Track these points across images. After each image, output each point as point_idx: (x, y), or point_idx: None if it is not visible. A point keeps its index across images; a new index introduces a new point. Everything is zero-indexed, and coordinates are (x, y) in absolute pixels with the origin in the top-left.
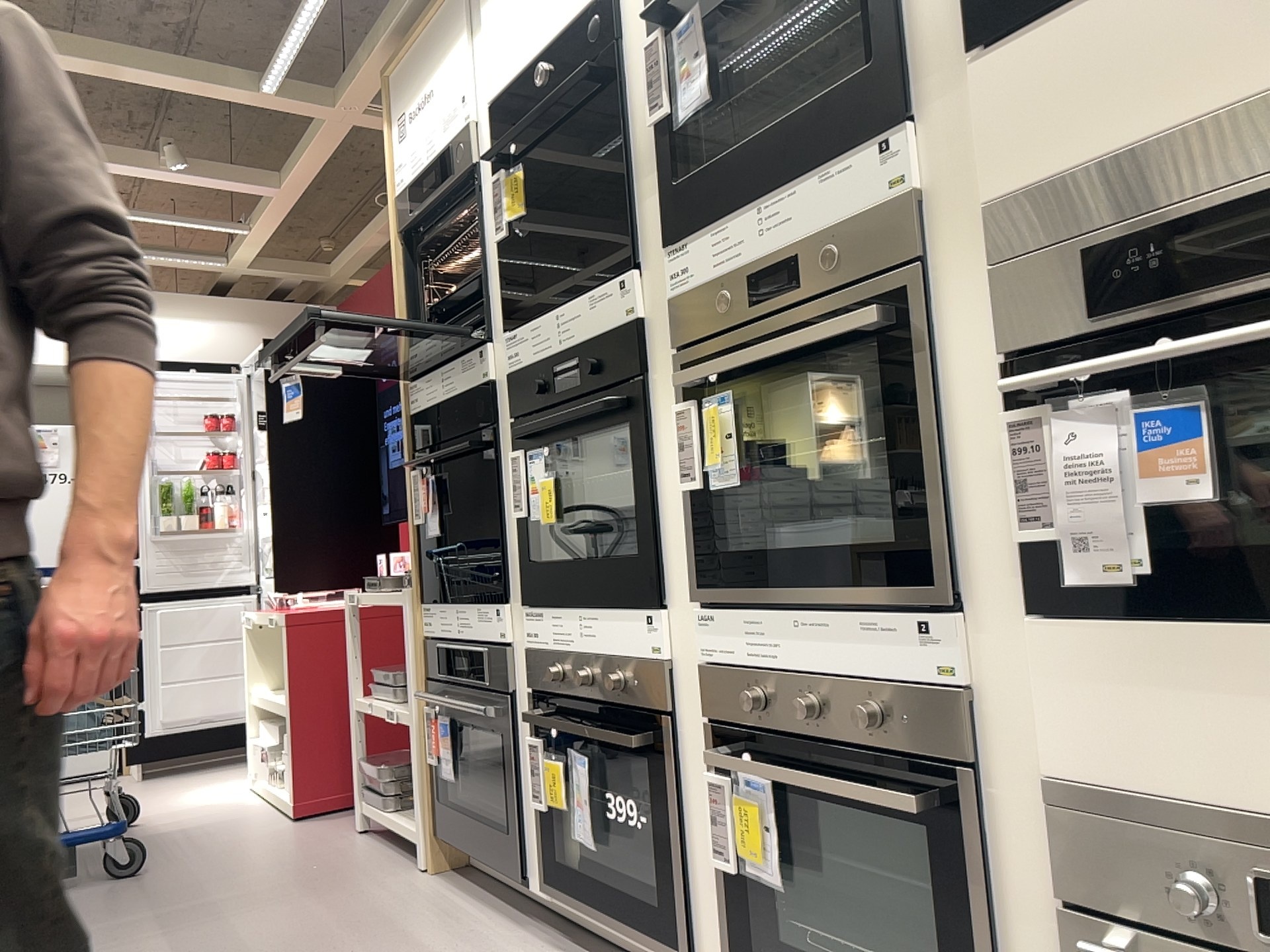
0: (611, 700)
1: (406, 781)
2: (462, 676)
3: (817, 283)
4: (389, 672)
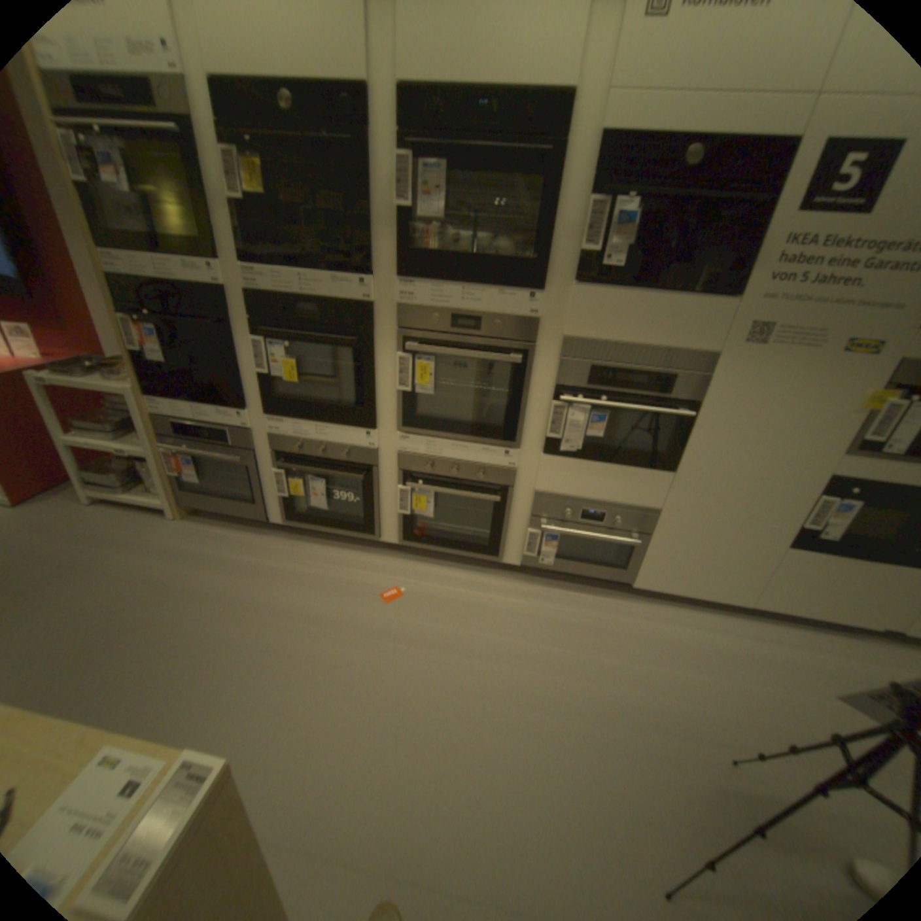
0: (339, 461)
1: (125, 480)
2: (202, 440)
3: (489, 336)
4: (87, 424)
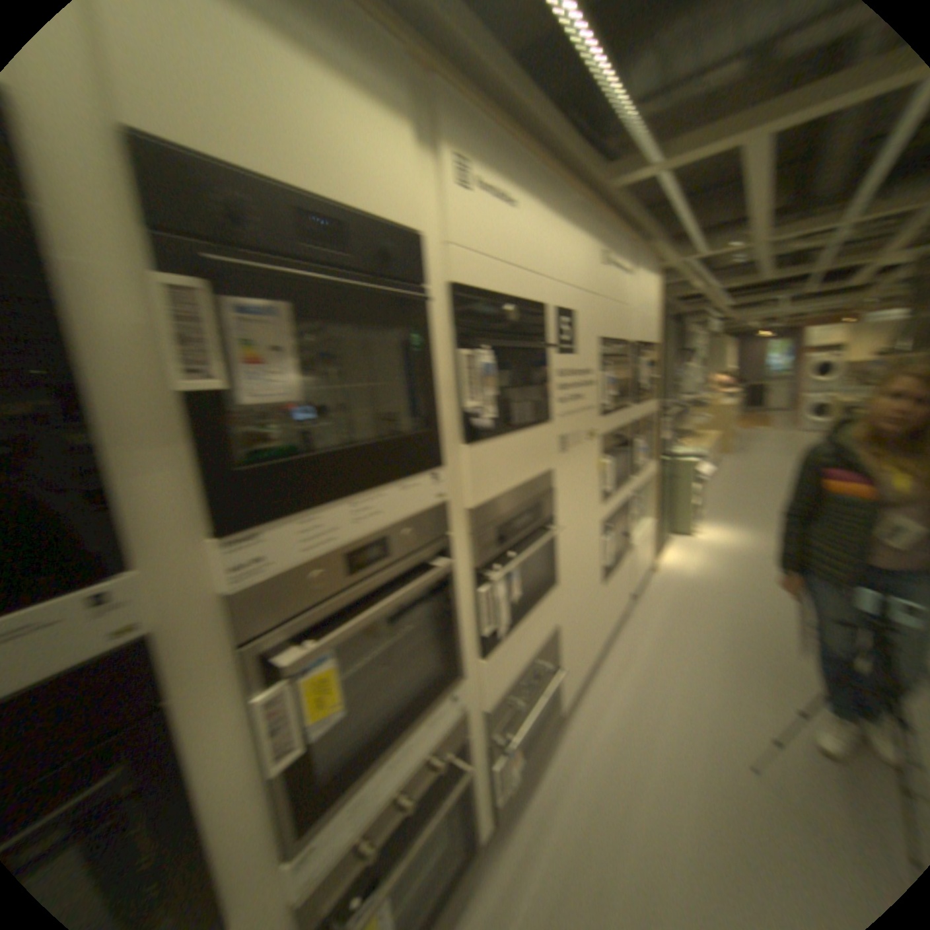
0: None
1: None
2: None
3: (405, 554)
4: None
